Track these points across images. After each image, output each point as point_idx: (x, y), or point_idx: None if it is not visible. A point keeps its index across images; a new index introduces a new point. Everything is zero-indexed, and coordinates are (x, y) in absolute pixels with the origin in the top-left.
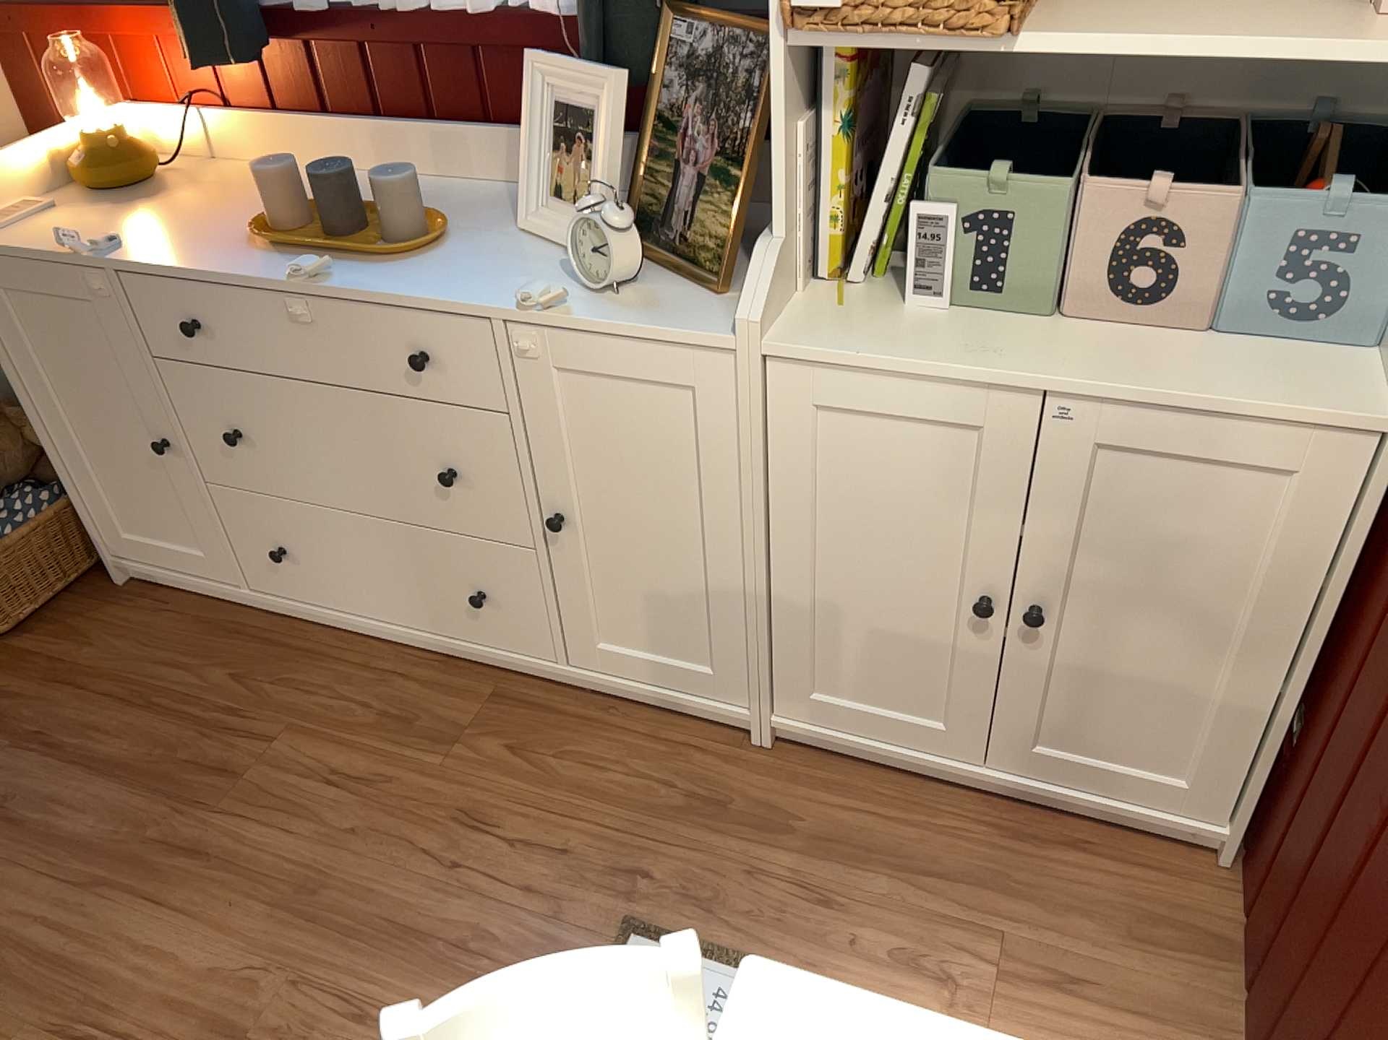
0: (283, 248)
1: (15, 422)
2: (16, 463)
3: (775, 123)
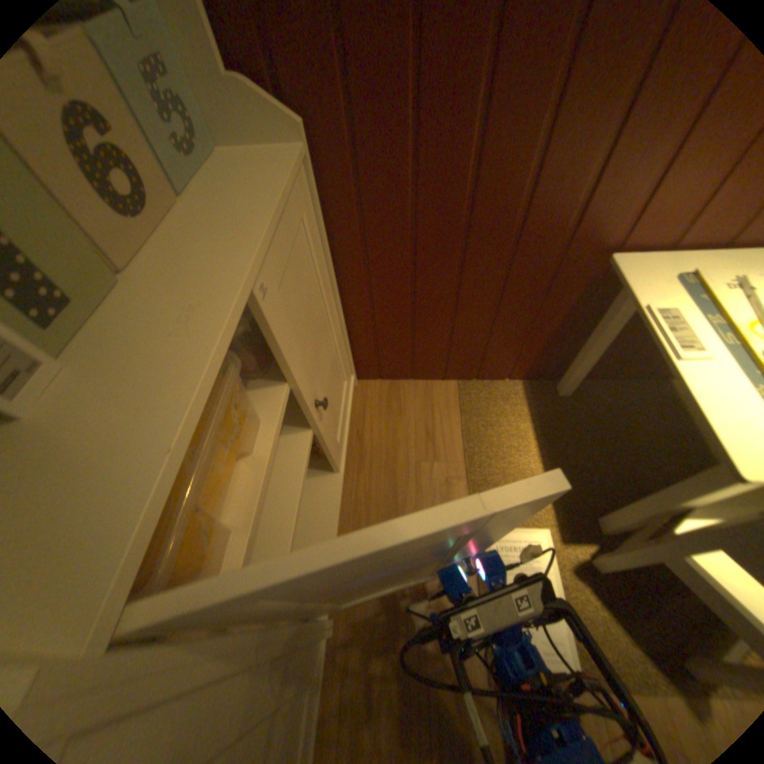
0: None
1: None
2: None
3: None
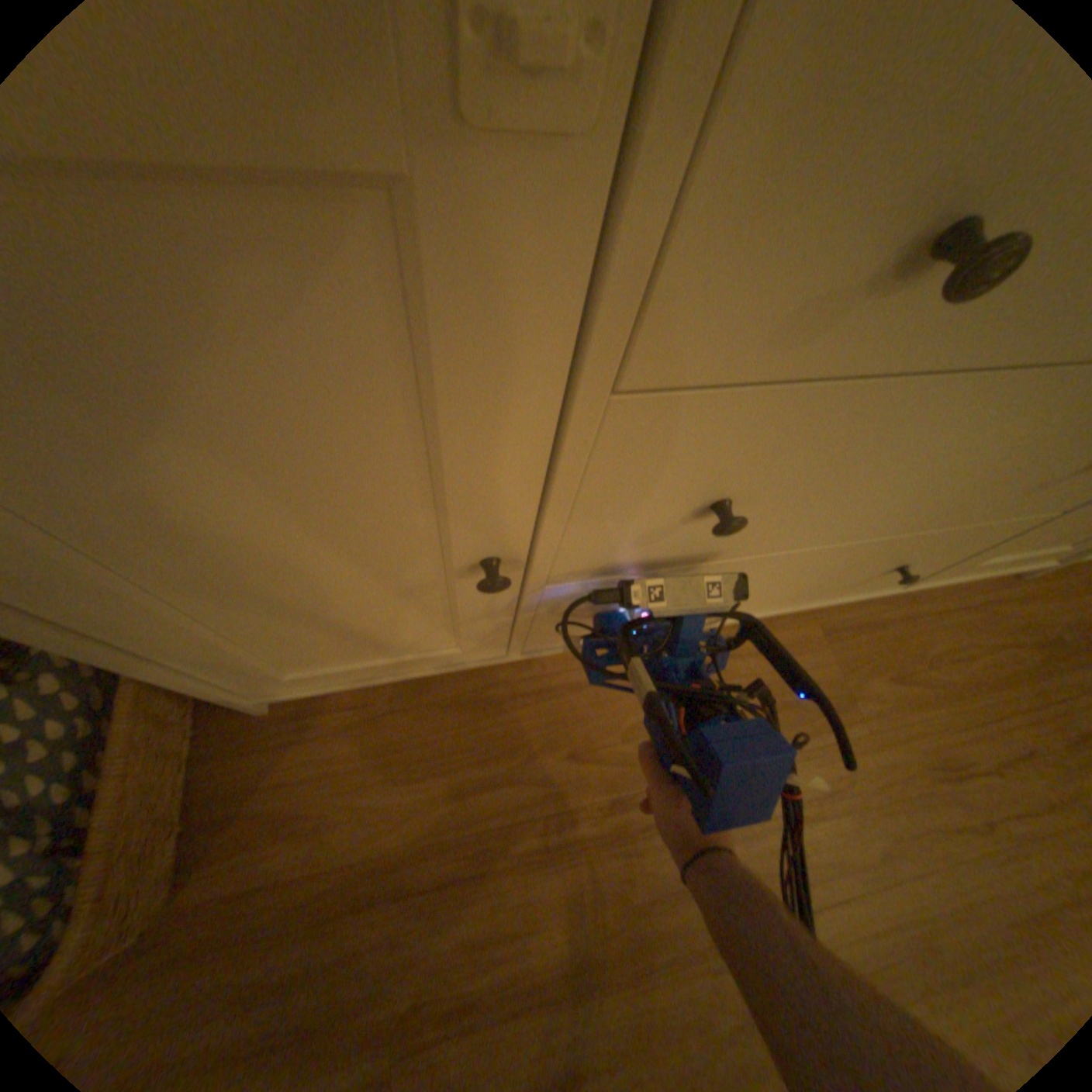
0: None
1: None
2: None
3: None
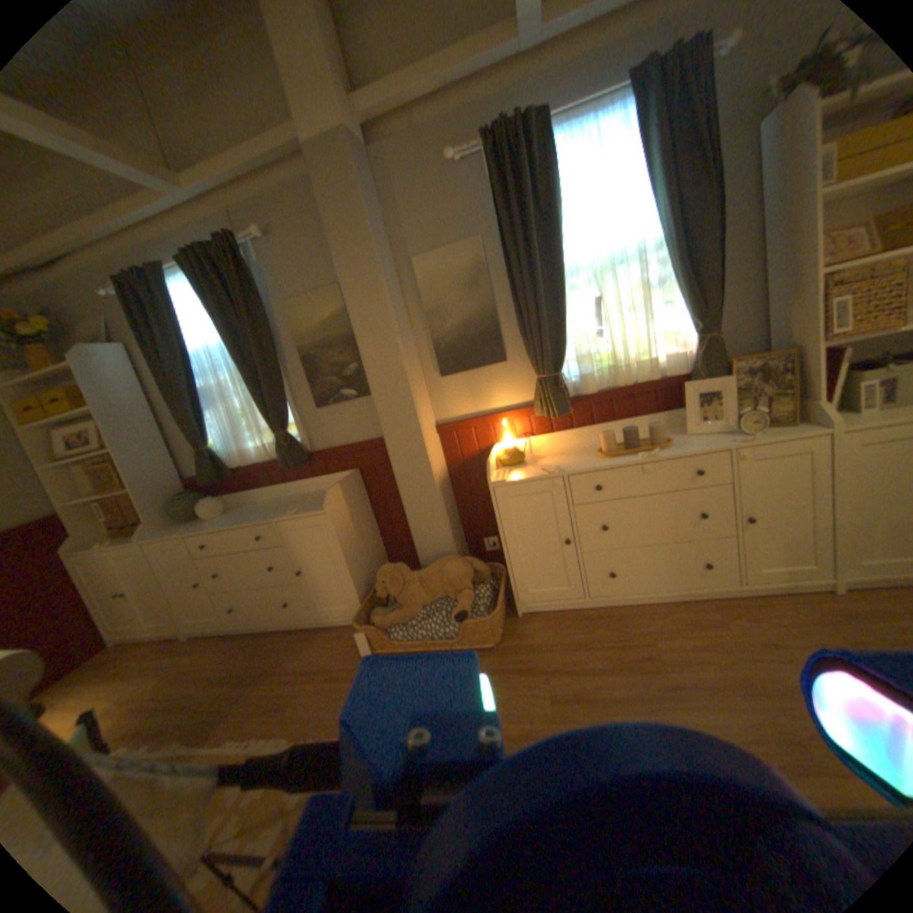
0: (616, 453)
1: (462, 560)
2: (468, 576)
3: (818, 365)
